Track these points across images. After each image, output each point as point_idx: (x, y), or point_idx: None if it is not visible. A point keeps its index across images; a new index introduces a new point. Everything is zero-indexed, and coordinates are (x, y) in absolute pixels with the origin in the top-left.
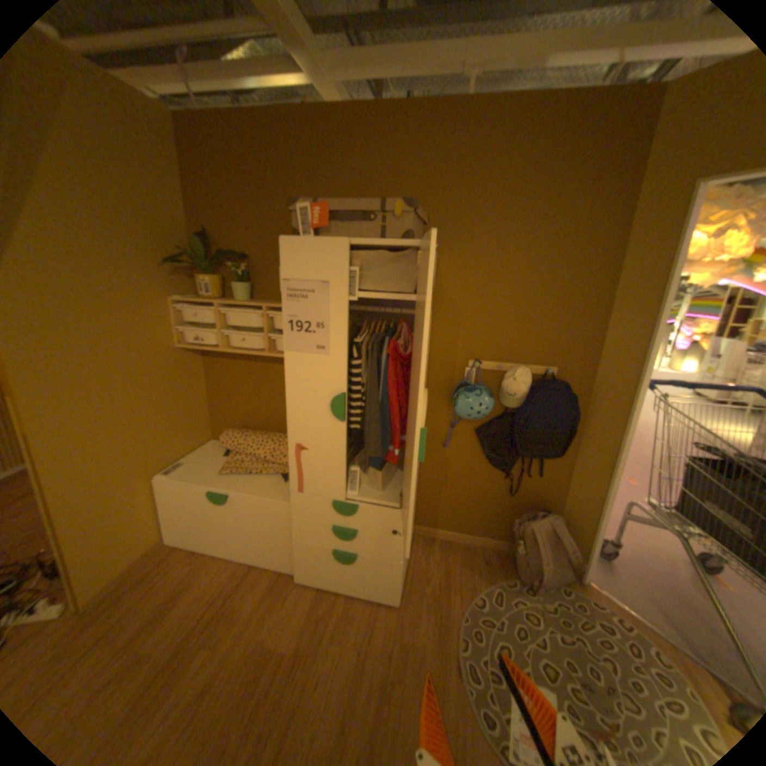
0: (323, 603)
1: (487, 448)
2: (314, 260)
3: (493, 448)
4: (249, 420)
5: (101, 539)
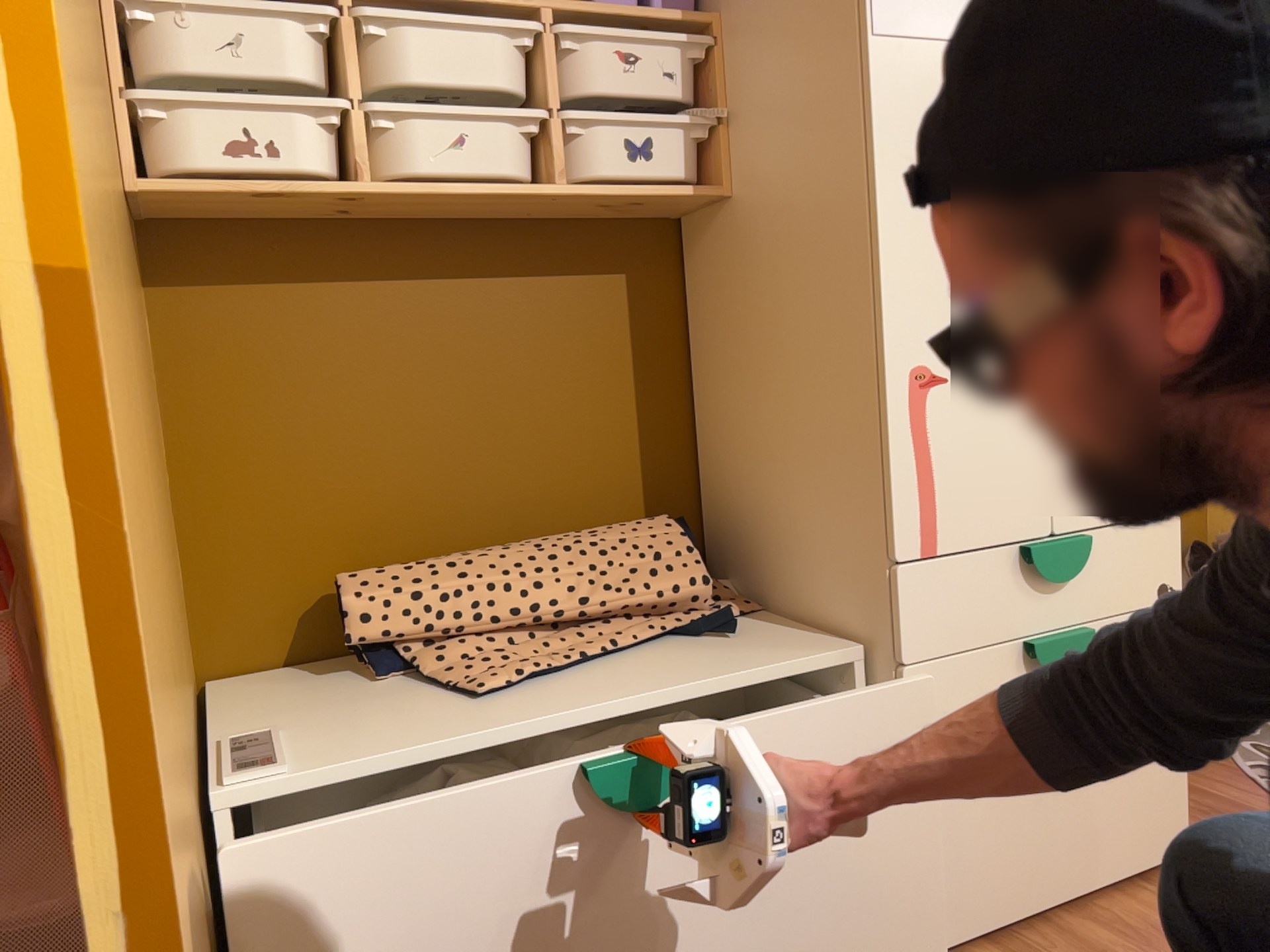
0: (1049, 949)
1: None
2: None
3: None
4: (390, 532)
5: None
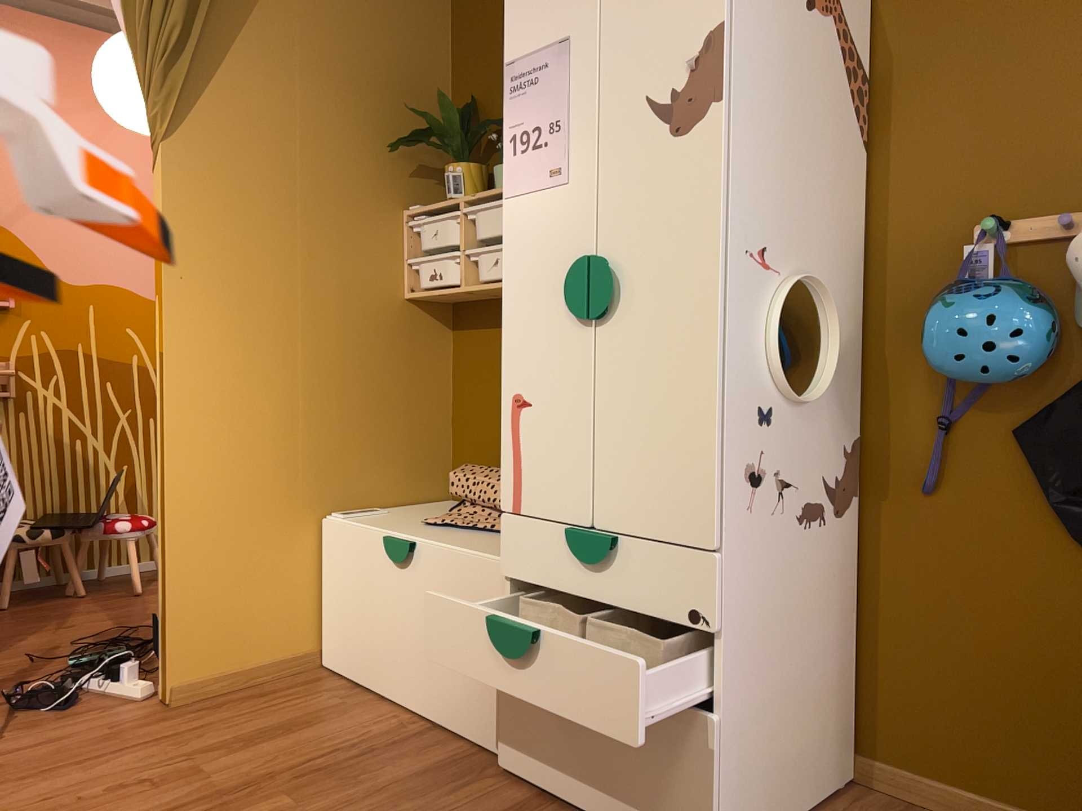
0: None
1: (1058, 483)
2: (549, 8)
3: (1077, 482)
4: None
5: (220, 581)
